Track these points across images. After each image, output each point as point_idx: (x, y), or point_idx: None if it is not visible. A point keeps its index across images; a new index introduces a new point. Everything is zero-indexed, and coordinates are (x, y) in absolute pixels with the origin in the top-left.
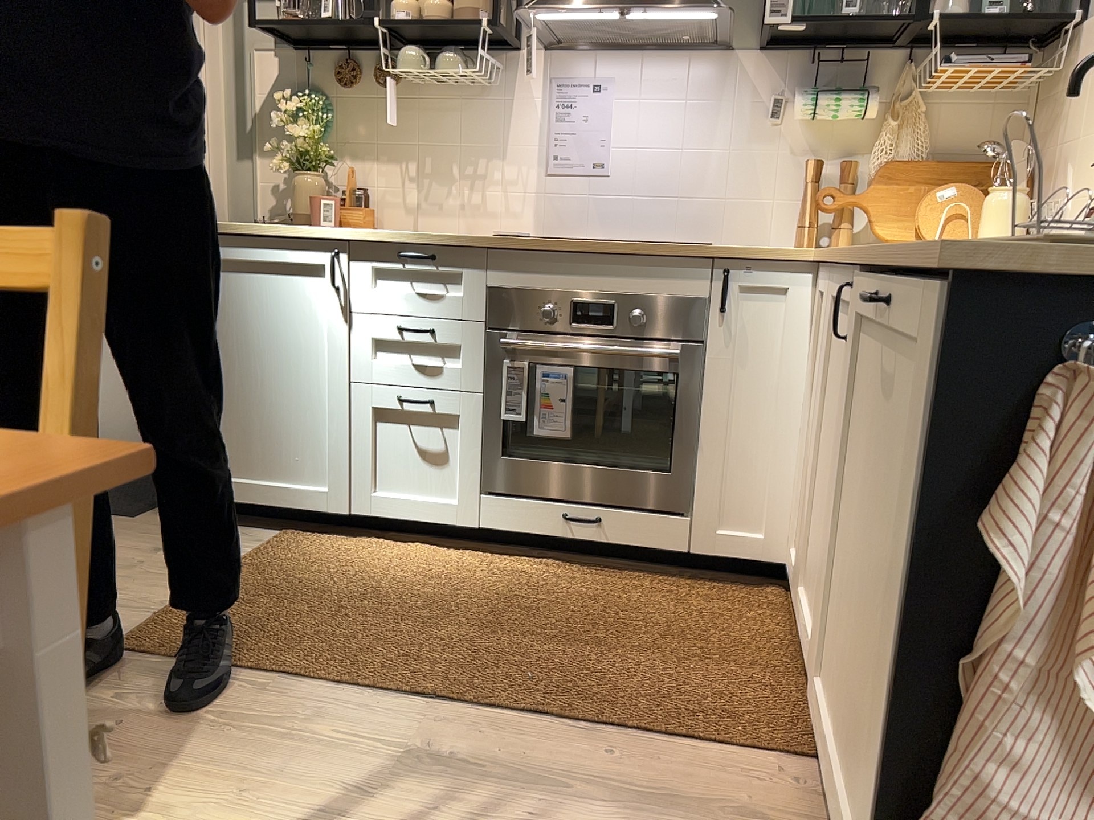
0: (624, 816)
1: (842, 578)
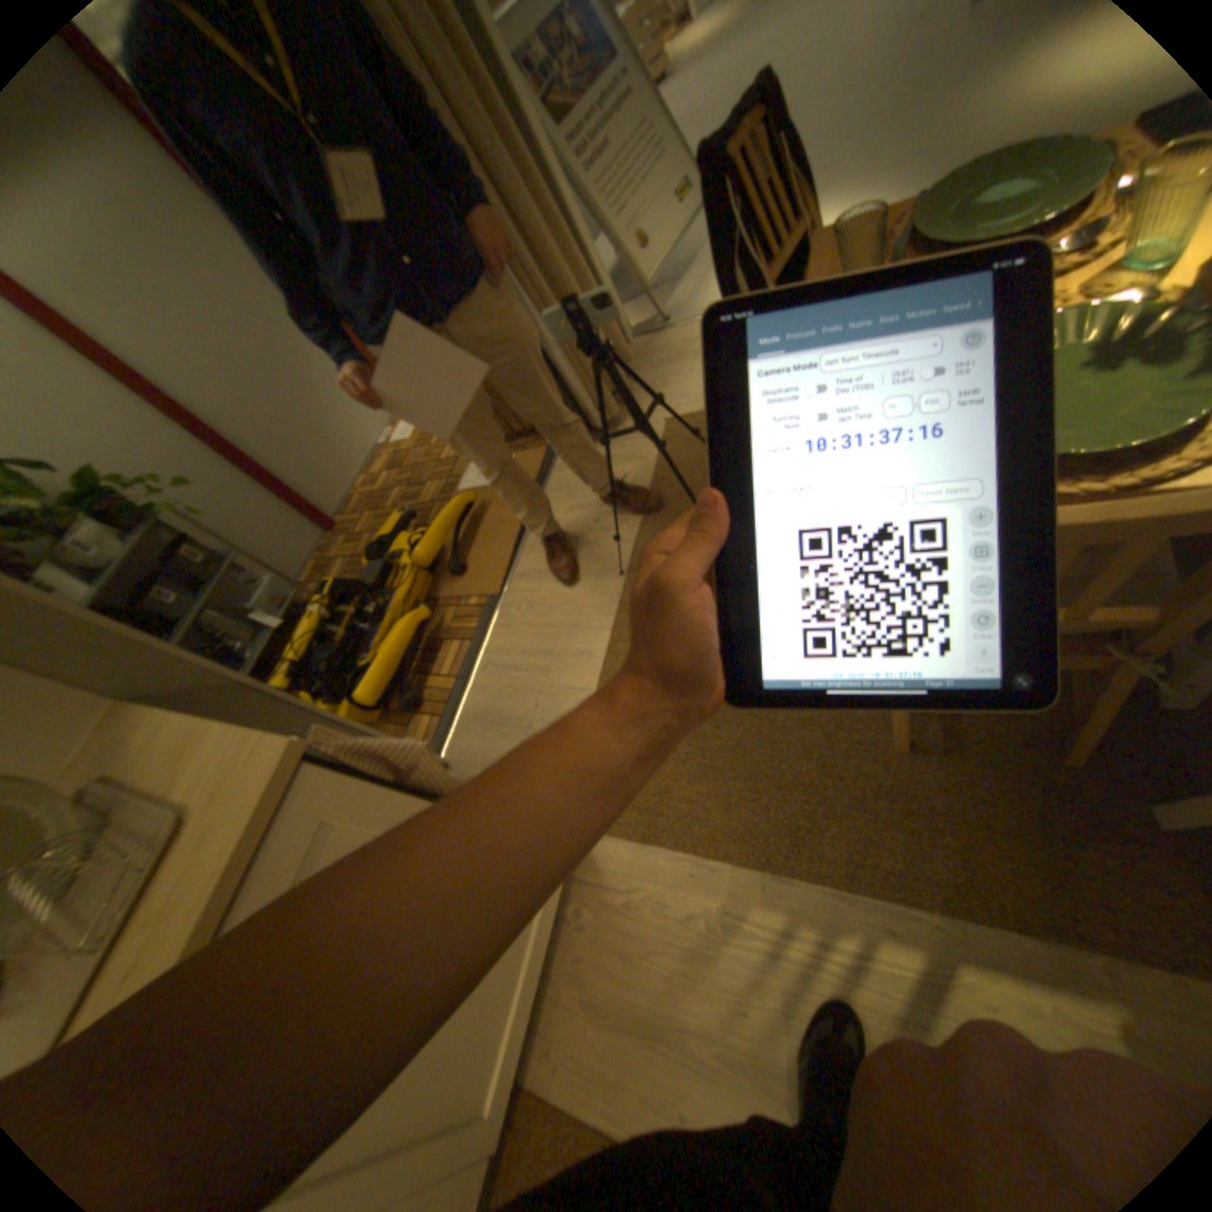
0: (683, 1011)
1: (425, 1085)
